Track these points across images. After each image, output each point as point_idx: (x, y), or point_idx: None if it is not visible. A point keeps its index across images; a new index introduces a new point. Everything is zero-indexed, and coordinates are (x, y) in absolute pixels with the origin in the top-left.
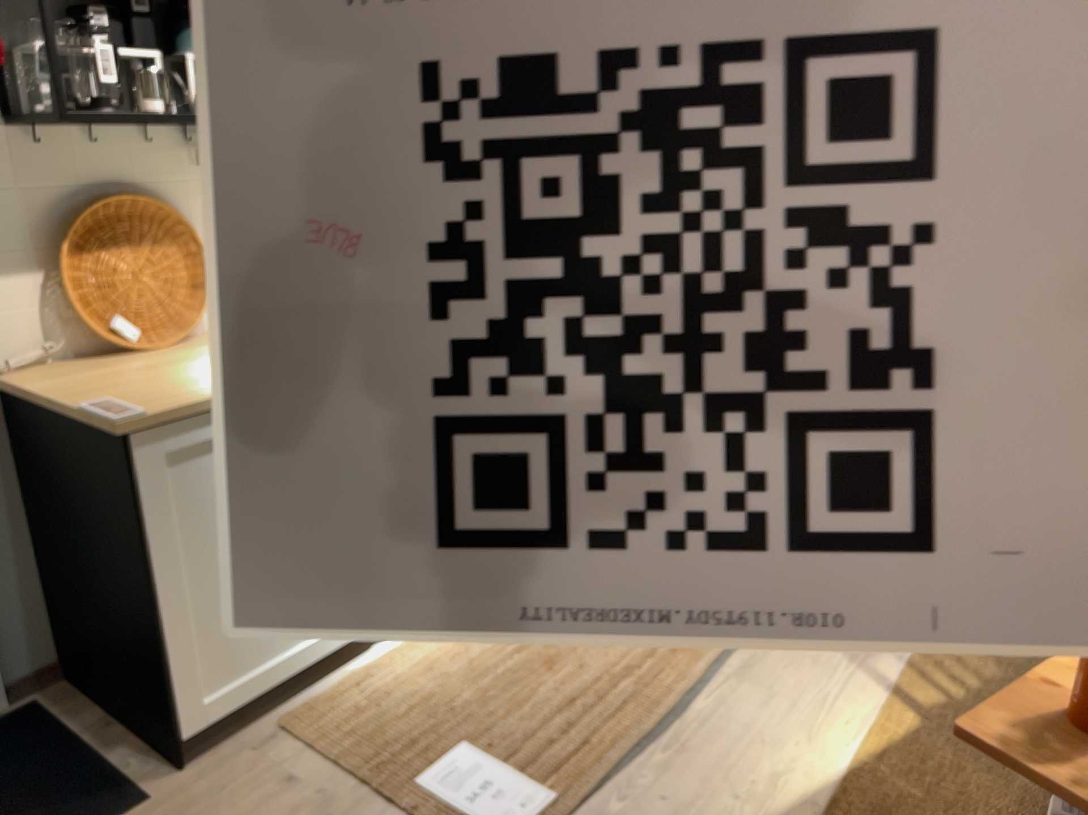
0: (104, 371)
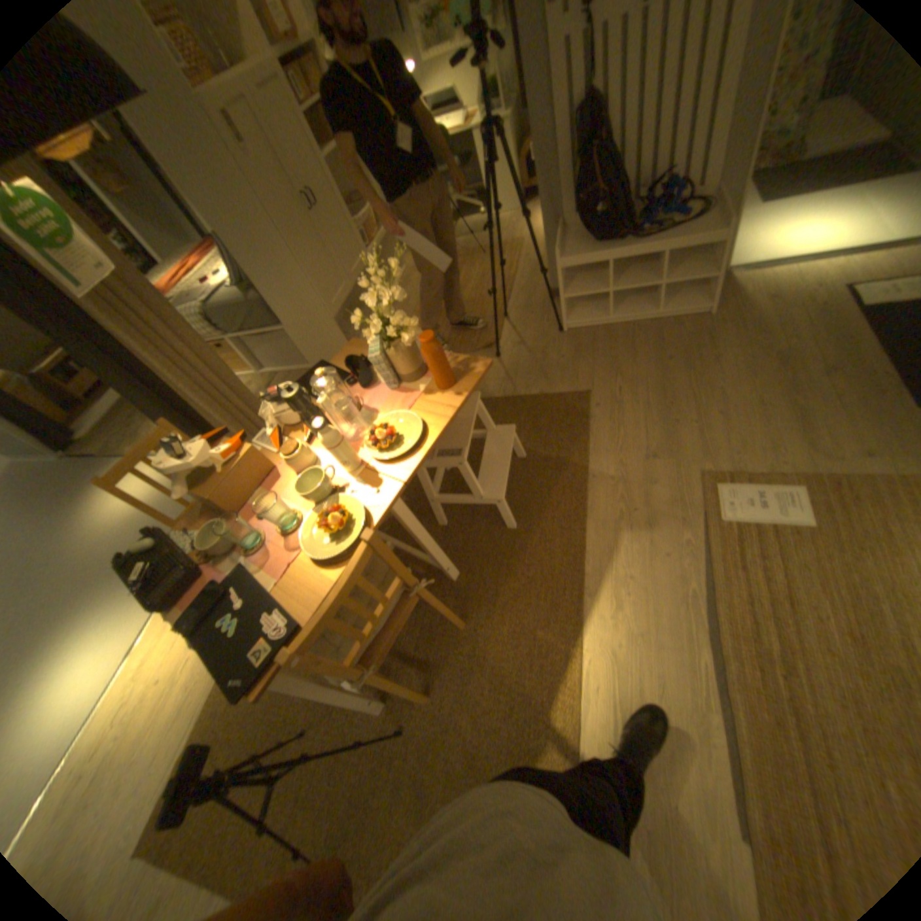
0: None
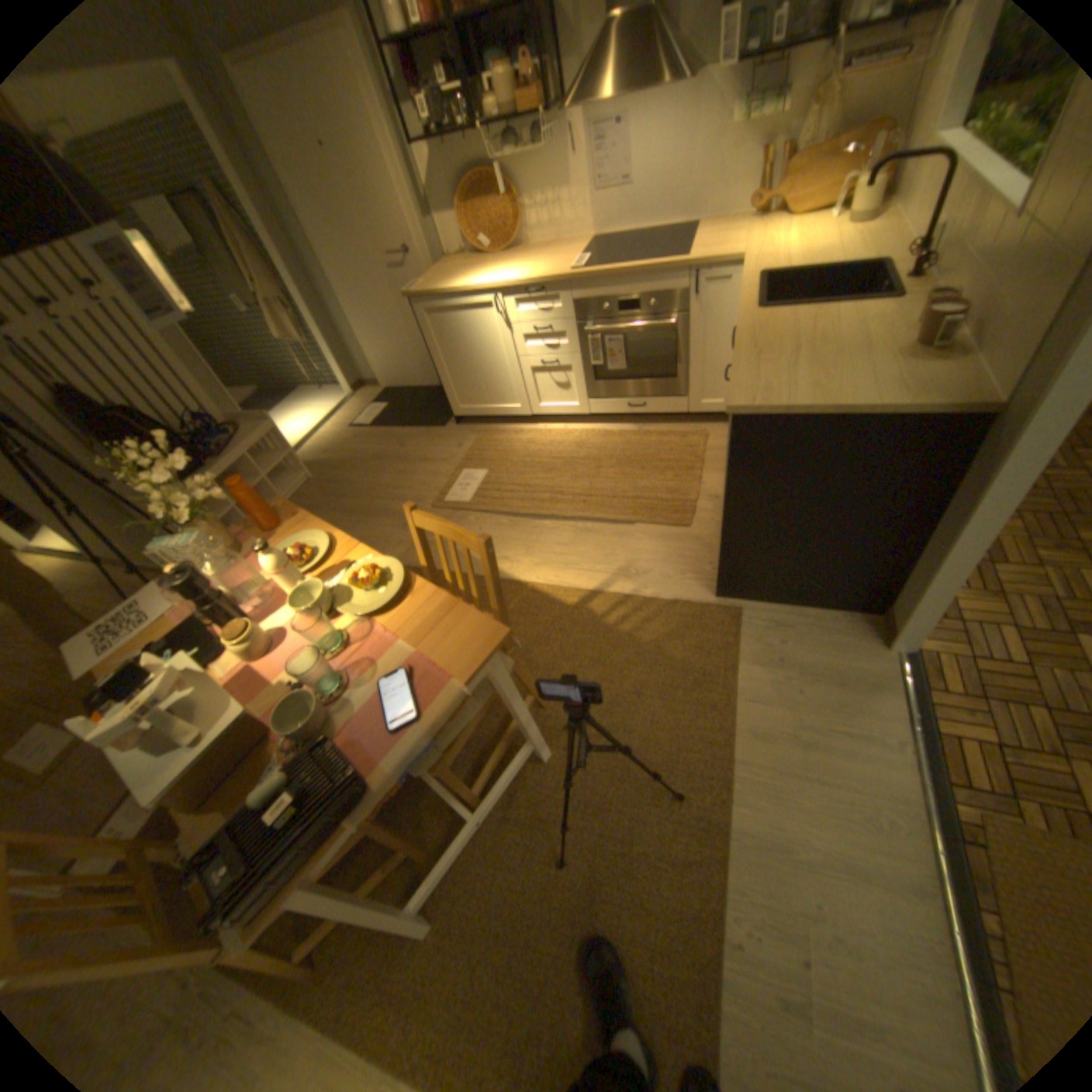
0: (460, 263)
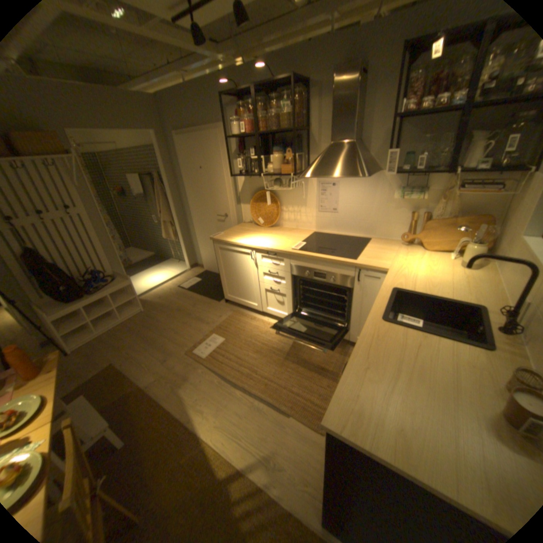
0: (246, 228)
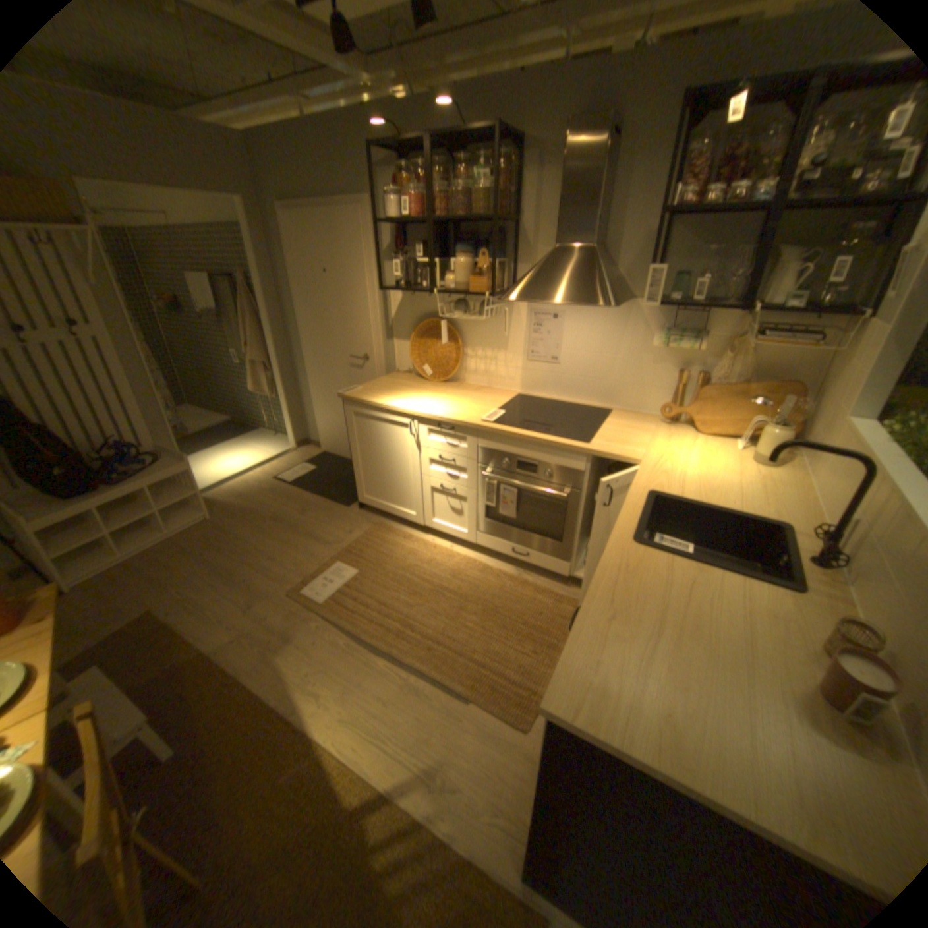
0: (402, 381)
